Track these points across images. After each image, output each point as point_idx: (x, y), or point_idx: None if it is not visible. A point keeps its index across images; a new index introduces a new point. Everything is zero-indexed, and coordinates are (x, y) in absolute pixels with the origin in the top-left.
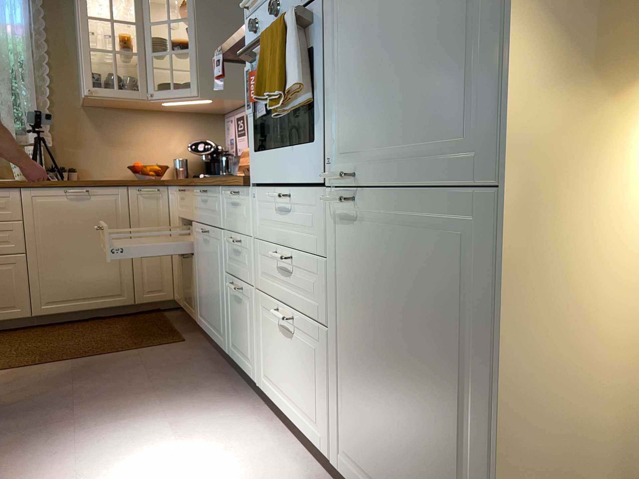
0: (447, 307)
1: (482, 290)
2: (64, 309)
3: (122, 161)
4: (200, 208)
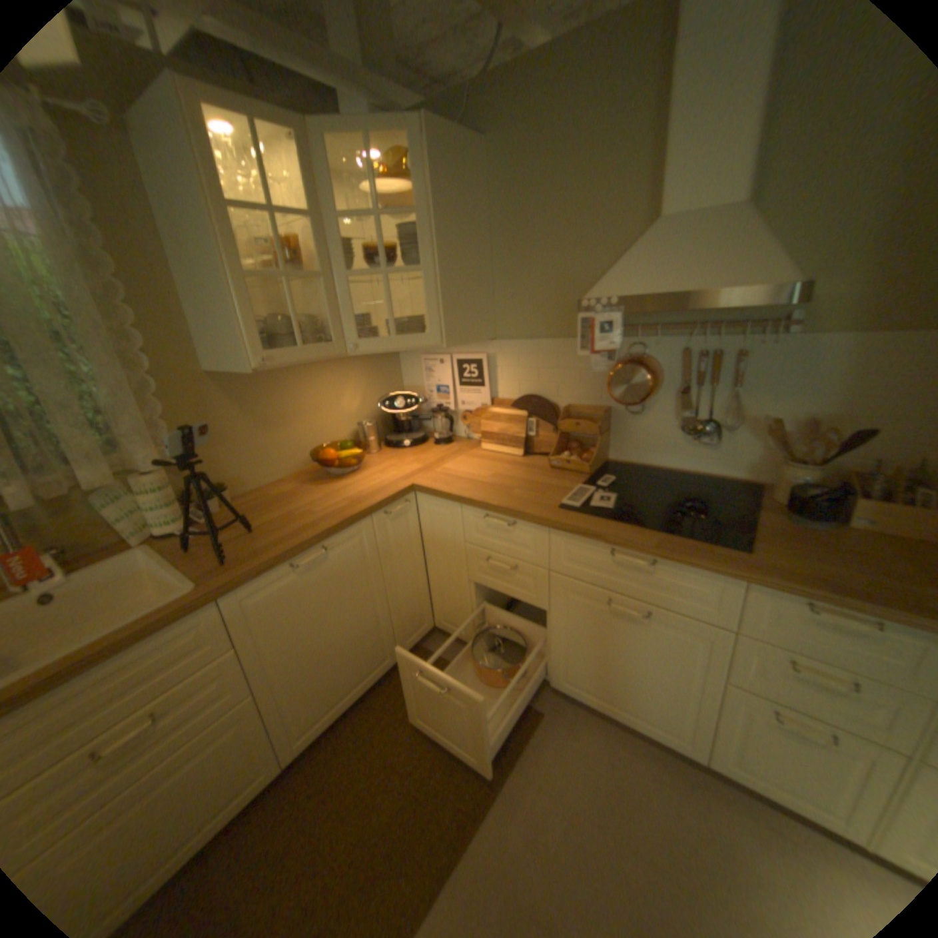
0: None
1: None
2: (324, 727)
3: (287, 448)
4: (600, 569)
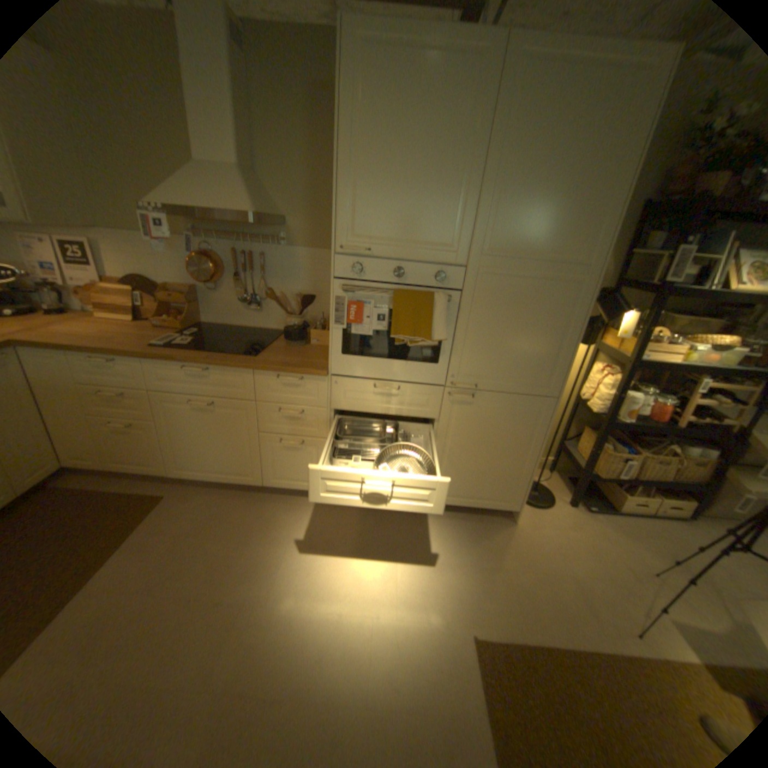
0: (519, 431)
1: (537, 424)
2: None
3: None
4: (179, 381)
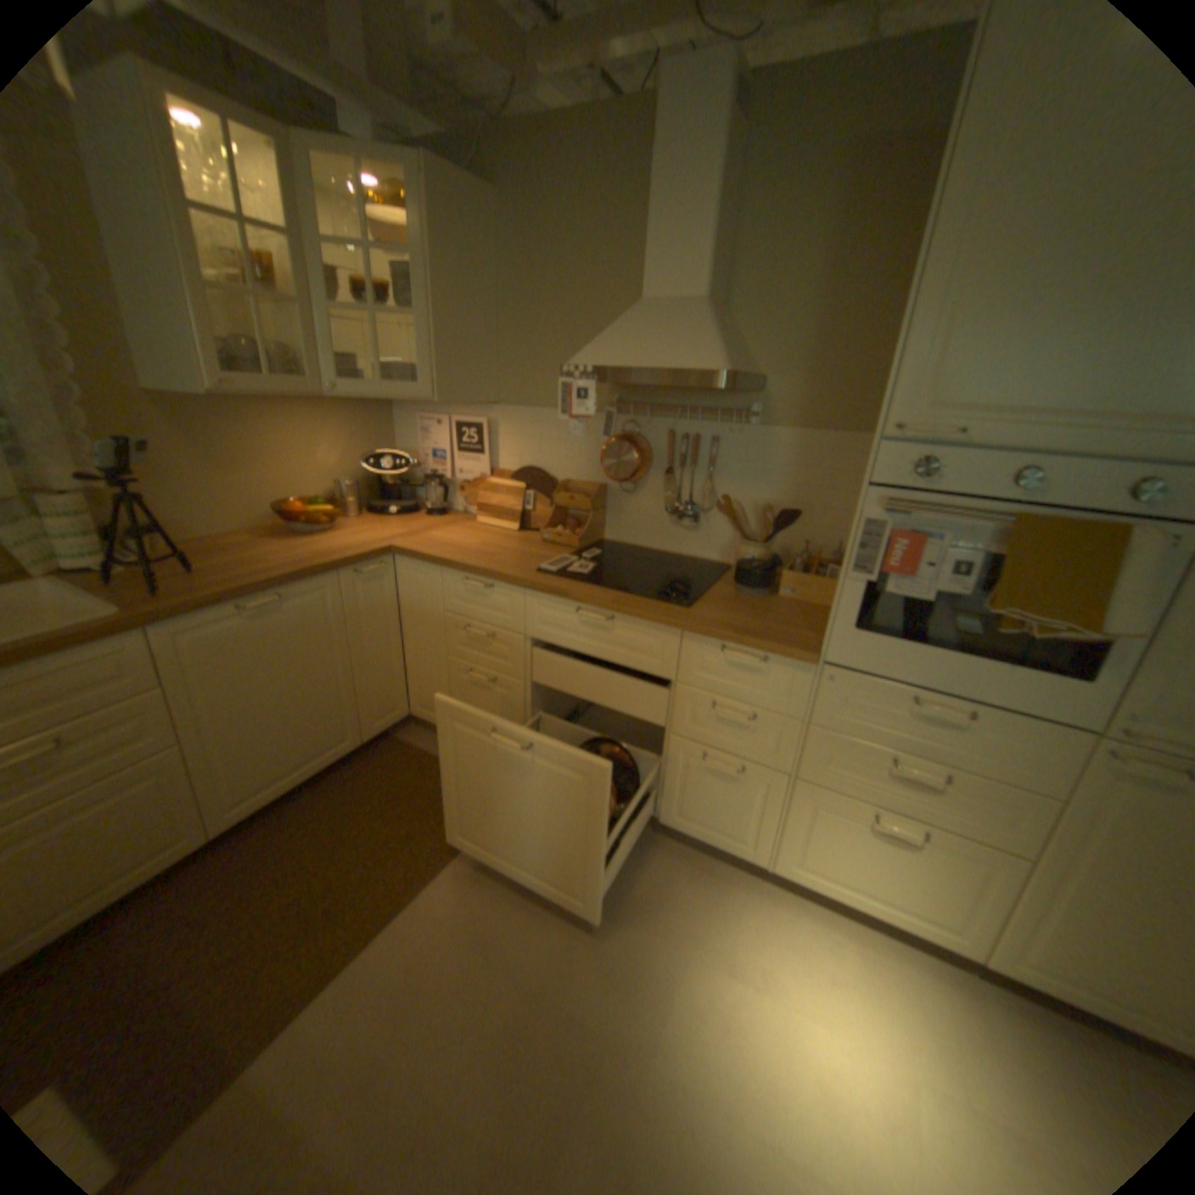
0: None
1: None
2: (265, 799)
3: (243, 496)
4: (568, 629)
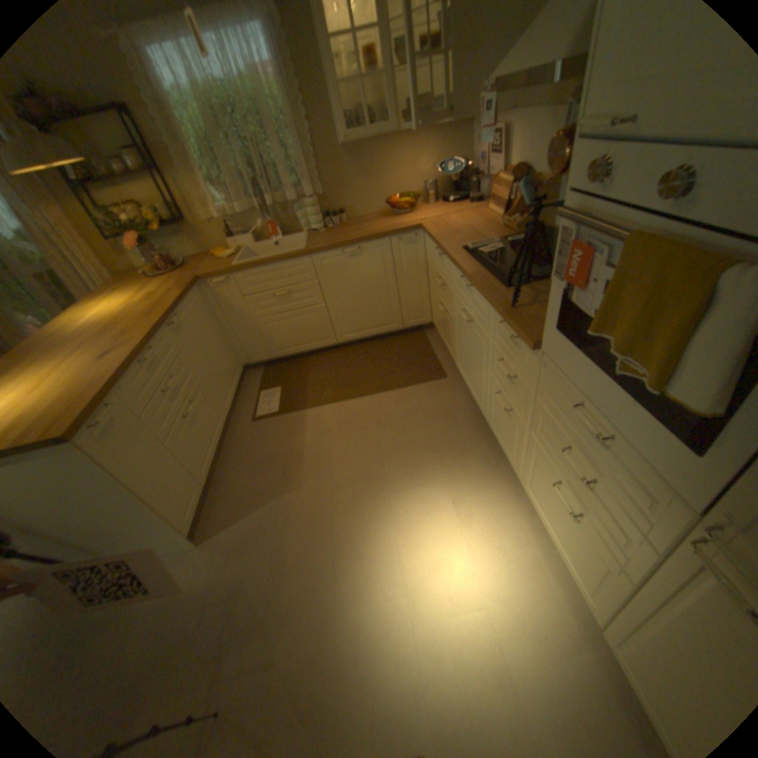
0: None
1: None
2: (357, 336)
3: (379, 193)
4: (462, 289)
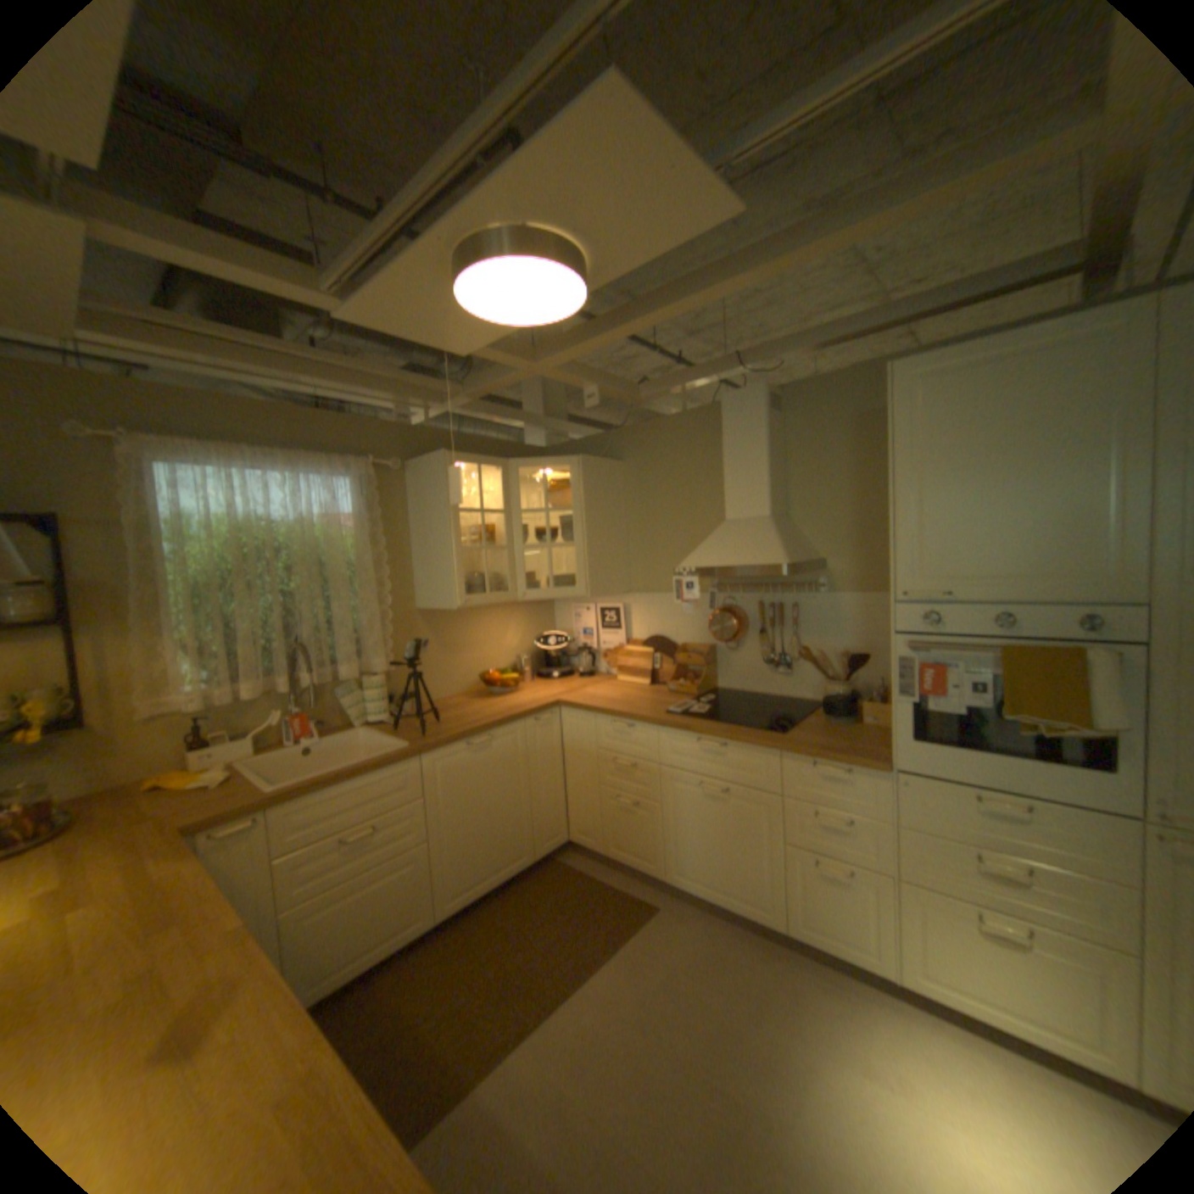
0: None
1: None
2: (470, 900)
3: (461, 672)
4: (693, 758)
